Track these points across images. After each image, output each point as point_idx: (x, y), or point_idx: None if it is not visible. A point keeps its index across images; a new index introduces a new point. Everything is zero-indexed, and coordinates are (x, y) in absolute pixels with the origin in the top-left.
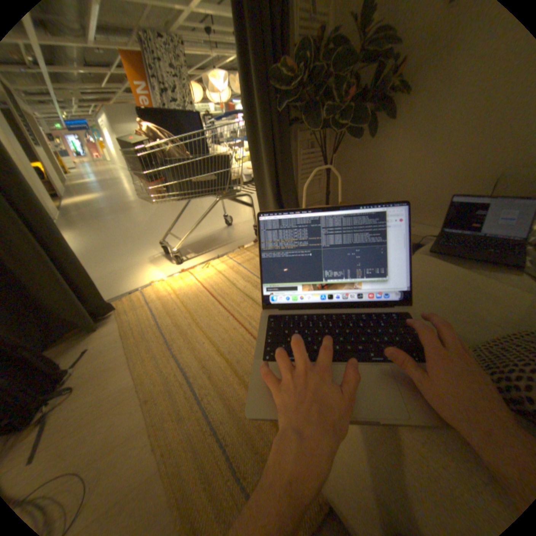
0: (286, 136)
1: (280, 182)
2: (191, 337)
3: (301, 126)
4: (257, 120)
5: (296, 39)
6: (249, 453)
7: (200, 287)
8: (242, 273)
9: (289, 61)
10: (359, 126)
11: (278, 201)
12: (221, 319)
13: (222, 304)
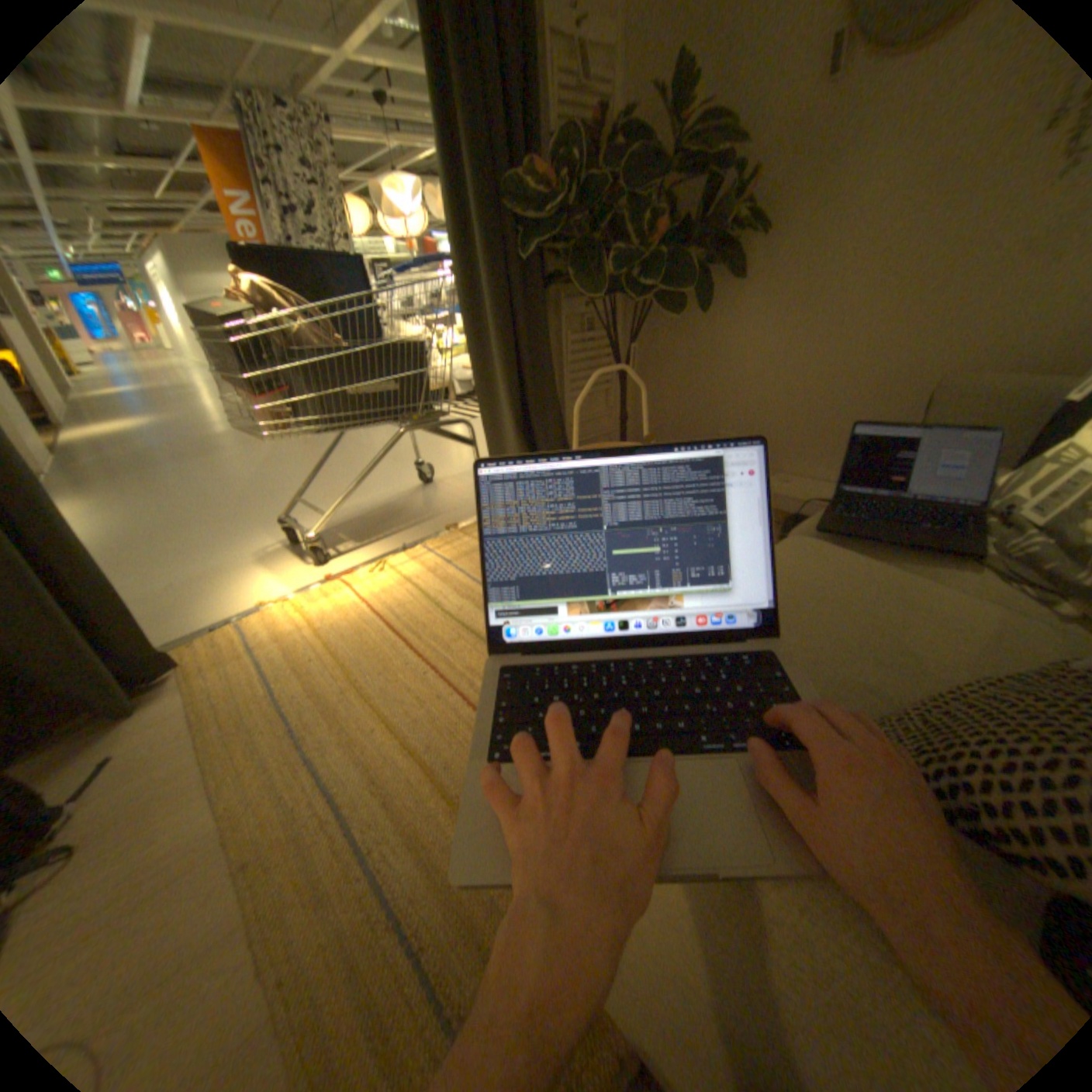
0: (537, 308)
1: (529, 396)
2: (347, 719)
3: (567, 288)
4: (481, 276)
5: (553, 124)
6: (470, 962)
7: (366, 612)
8: (454, 581)
9: (540, 165)
10: (678, 291)
11: (525, 434)
12: (411, 679)
13: (414, 646)
